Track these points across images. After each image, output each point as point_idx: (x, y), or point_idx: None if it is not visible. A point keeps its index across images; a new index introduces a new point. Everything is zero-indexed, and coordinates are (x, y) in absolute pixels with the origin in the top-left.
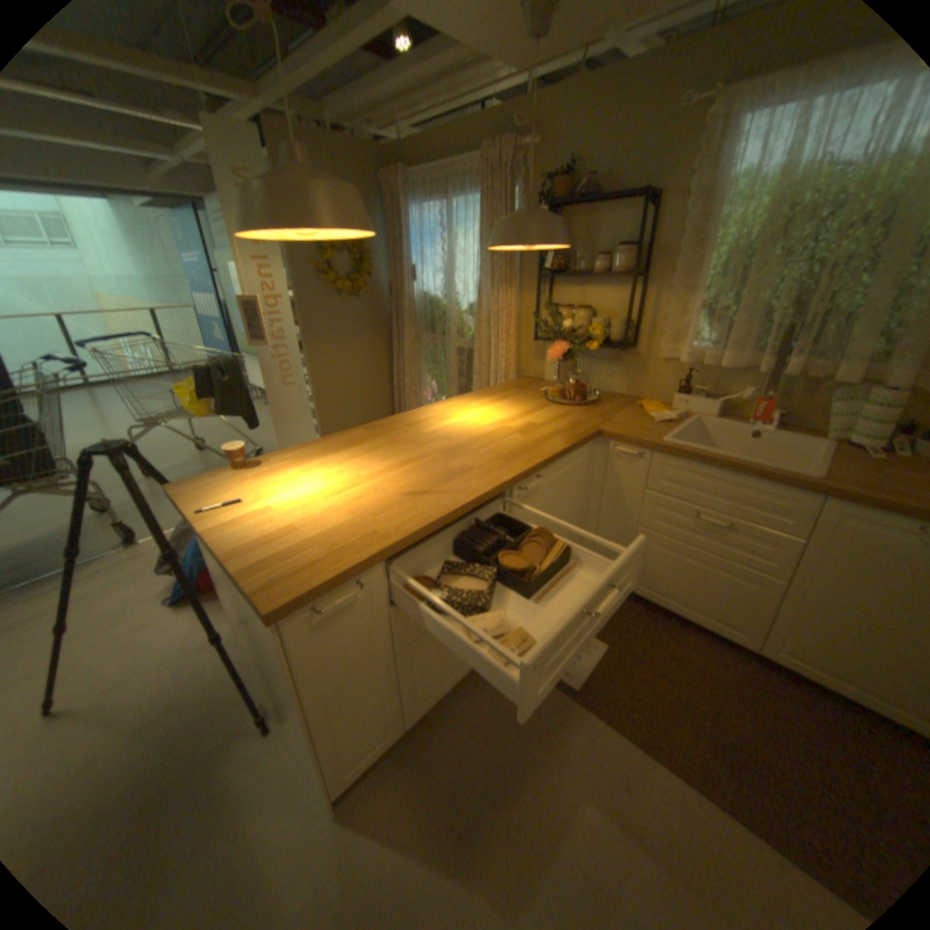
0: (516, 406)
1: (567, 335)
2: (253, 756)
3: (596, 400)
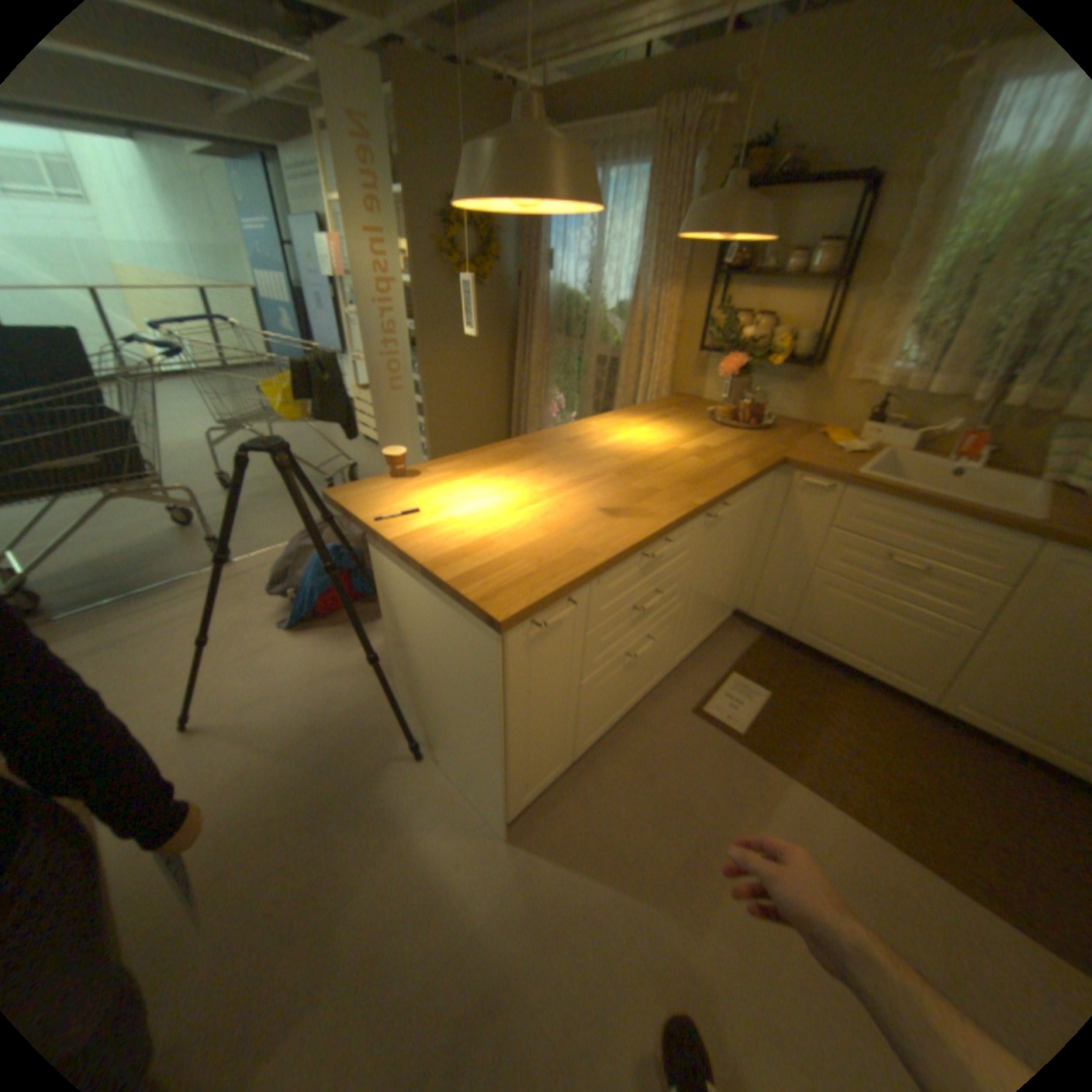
0: (680, 427)
1: (745, 346)
2: (409, 779)
3: (770, 425)
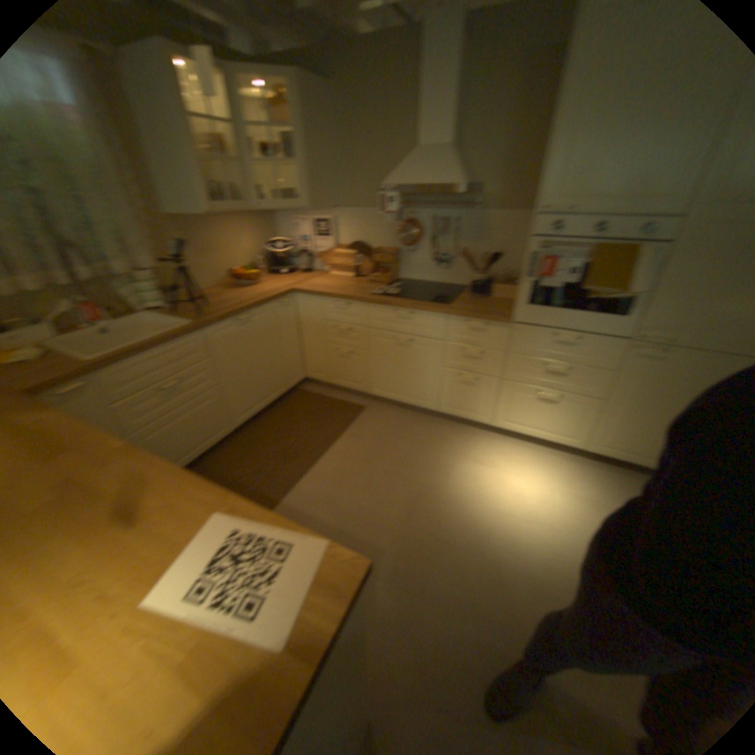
0: None
1: None
2: None
3: None
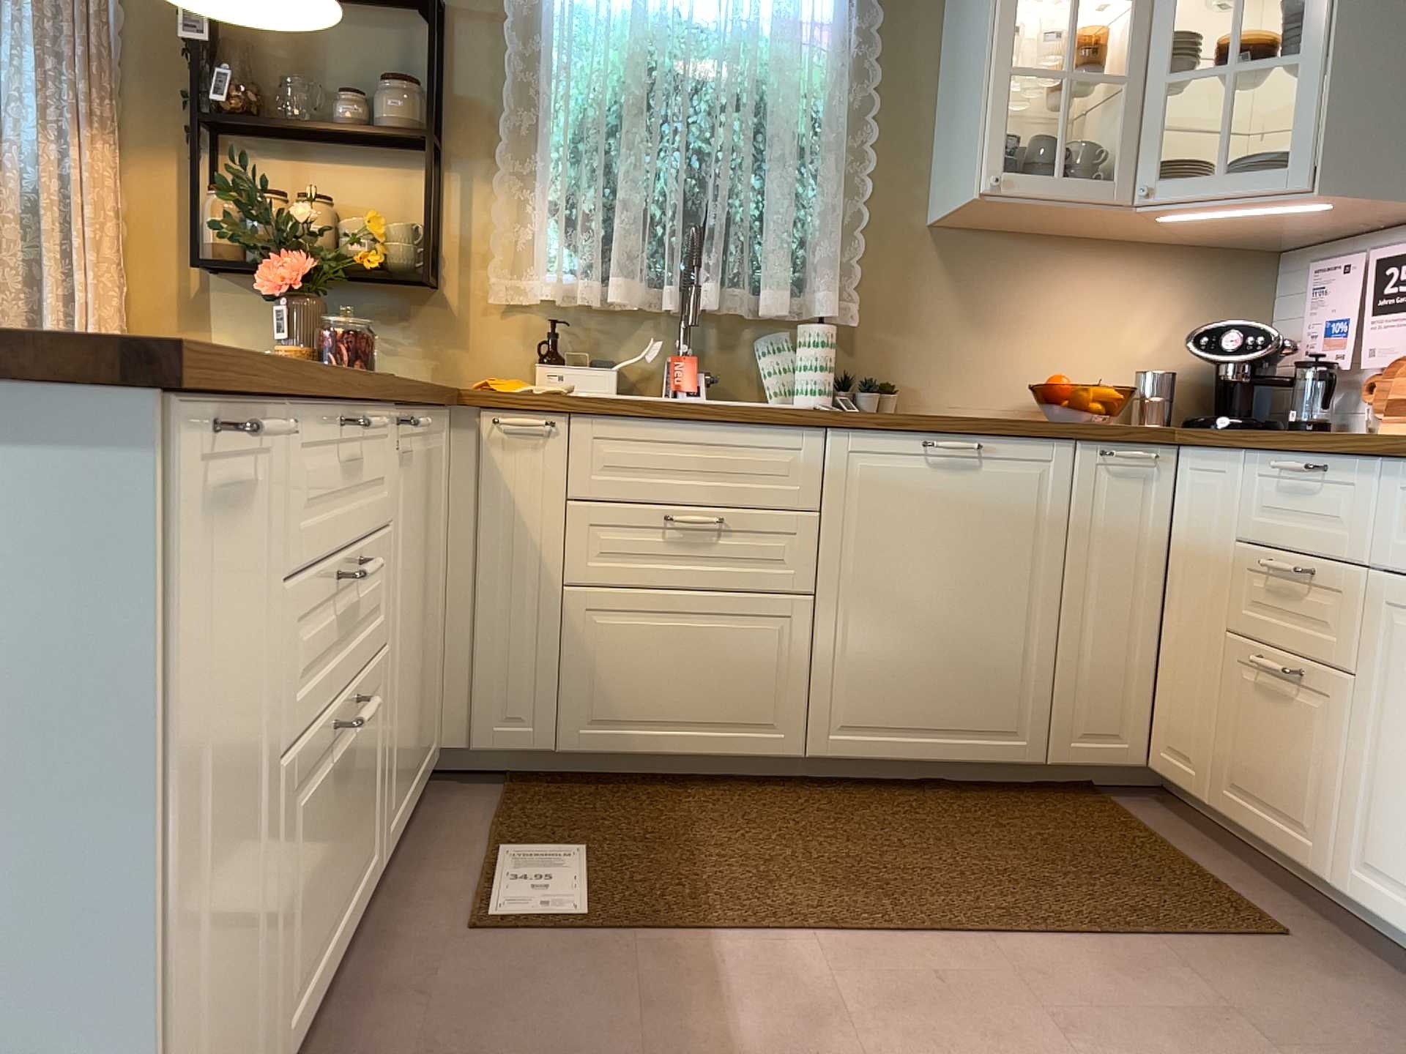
0: None
1: (304, 243)
2: None
3: None
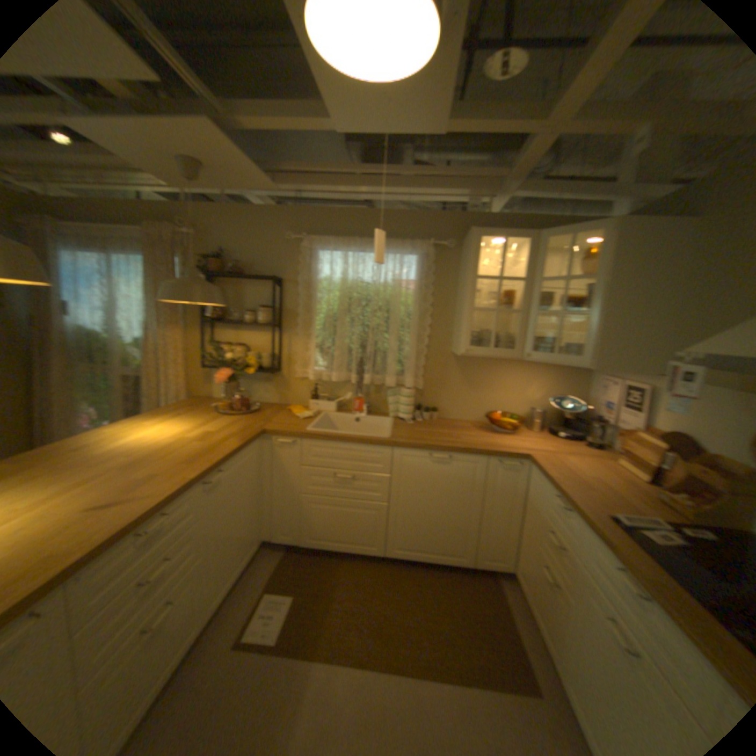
0: (194, 420)
1: (233, 364)
2: None
3: (260, 409)
